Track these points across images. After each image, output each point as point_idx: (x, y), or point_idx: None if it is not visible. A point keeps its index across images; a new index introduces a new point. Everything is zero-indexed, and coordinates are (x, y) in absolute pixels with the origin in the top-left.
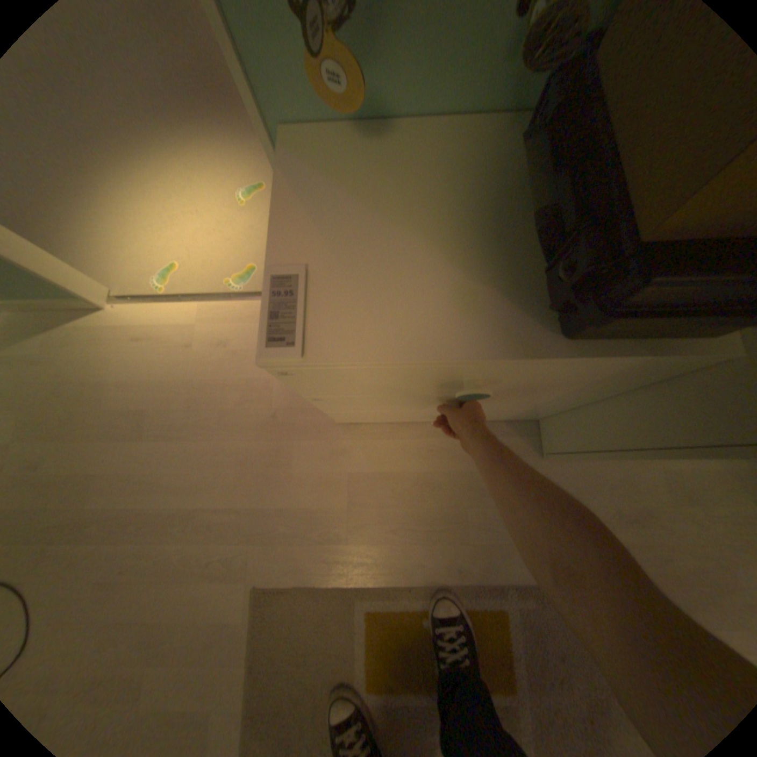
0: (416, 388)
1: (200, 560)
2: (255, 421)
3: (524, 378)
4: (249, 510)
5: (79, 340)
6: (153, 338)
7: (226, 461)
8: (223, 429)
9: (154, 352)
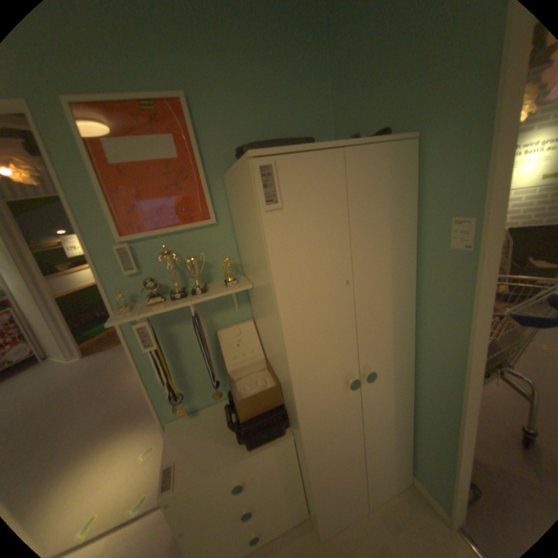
0: (218, 499)
1: None
2: None
3: (250, 474)
4: None
5: None
6: None
7: None
8: None
9: None
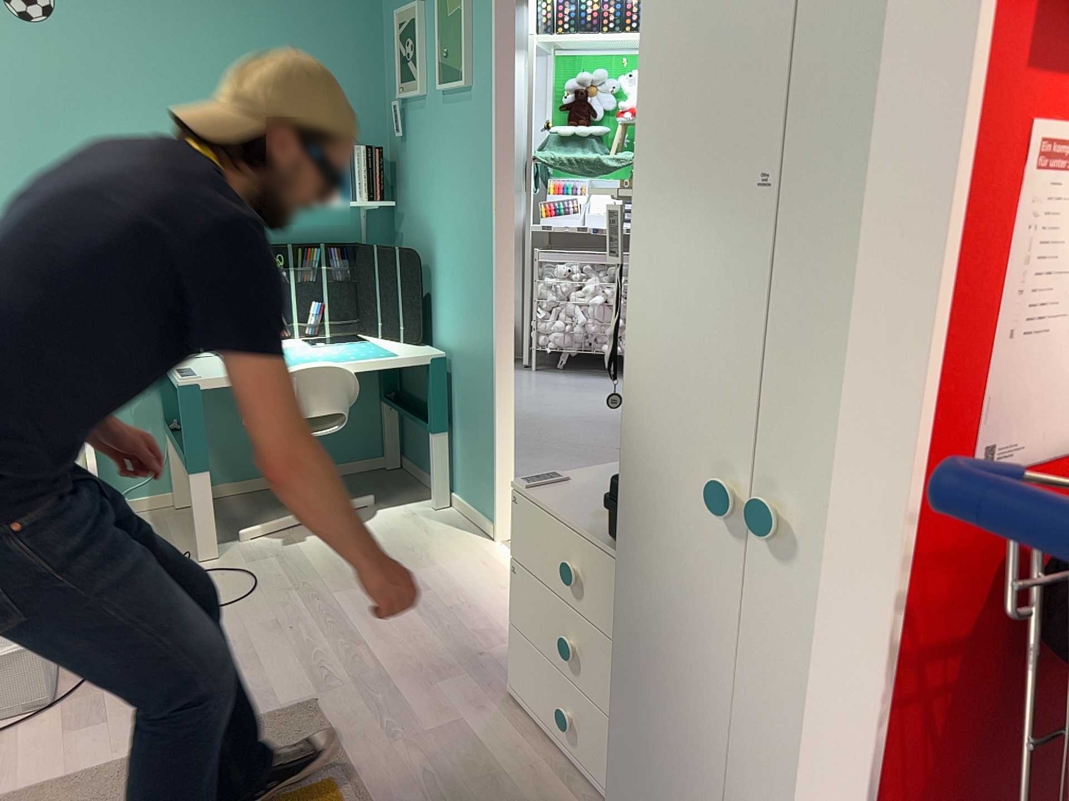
0: (554, 567)
1: (324, 663)
2: (468, 646)
3: (594, 575)
4: (384, 673)
5: (461, 543)
6: (494, 571)
7: (419, 645)
8: (447, 632)
9: (482, 576)
